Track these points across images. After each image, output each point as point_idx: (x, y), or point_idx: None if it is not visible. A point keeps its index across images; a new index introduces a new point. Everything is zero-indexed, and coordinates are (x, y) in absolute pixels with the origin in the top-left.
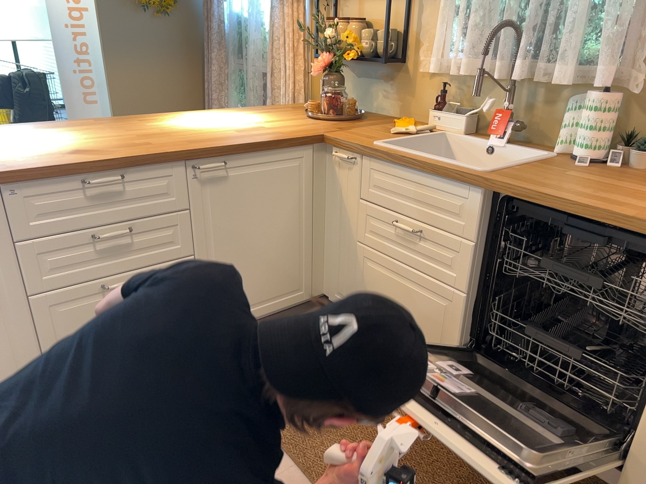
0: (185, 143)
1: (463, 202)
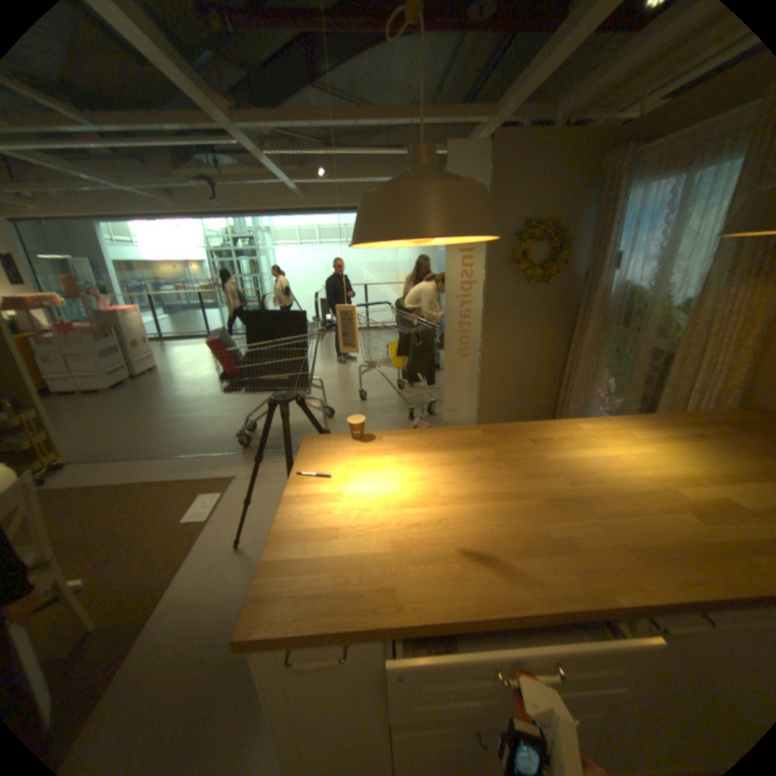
0: (636, 563)
1: None
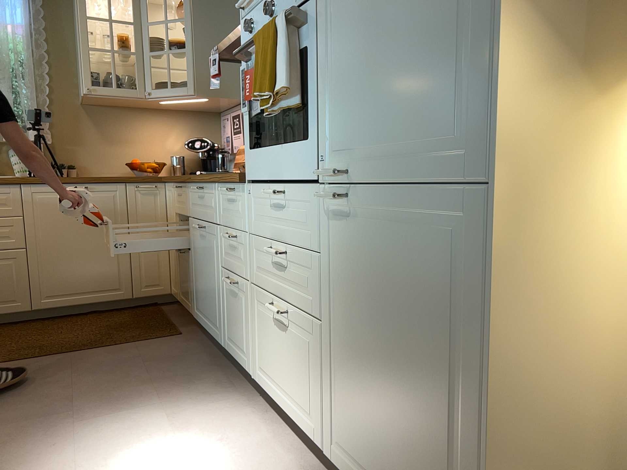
0: None
1: (7, 196)
